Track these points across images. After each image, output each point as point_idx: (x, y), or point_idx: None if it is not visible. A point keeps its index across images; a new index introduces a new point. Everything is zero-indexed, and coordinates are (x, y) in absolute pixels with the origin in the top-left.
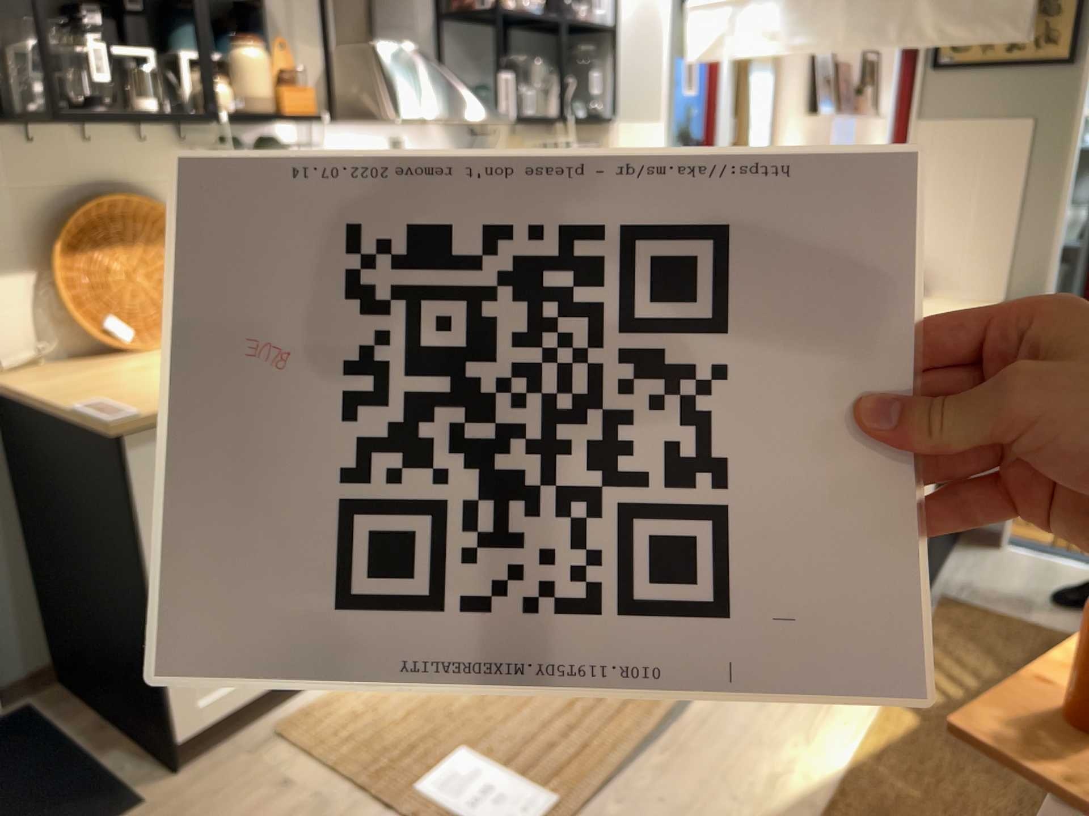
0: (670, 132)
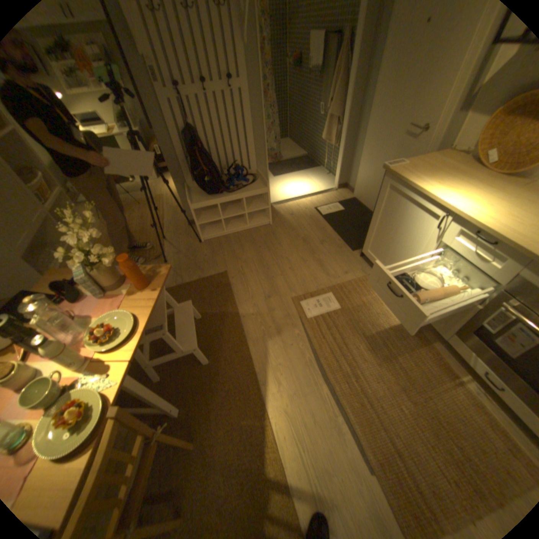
0: None
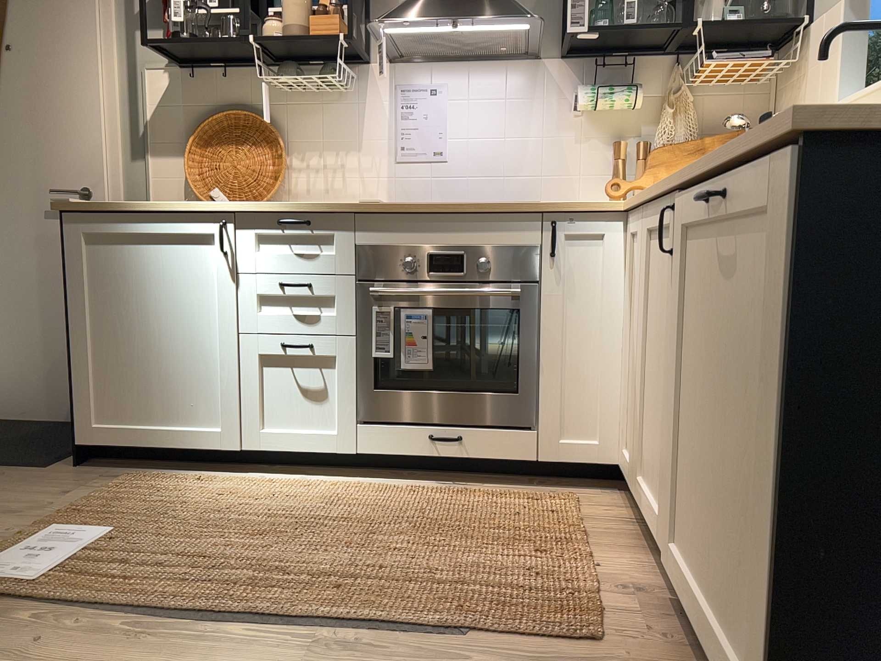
0: (855, 11)
